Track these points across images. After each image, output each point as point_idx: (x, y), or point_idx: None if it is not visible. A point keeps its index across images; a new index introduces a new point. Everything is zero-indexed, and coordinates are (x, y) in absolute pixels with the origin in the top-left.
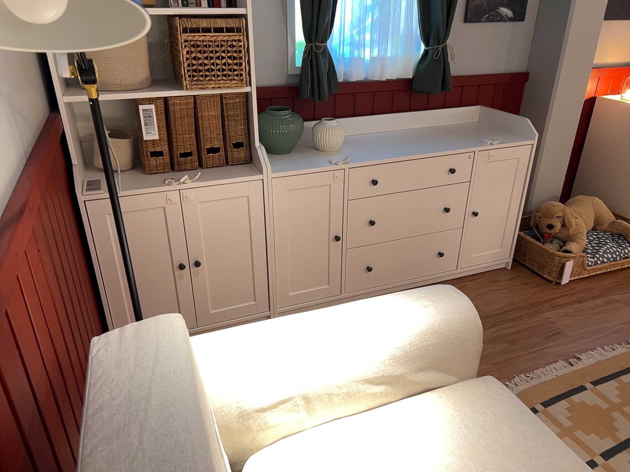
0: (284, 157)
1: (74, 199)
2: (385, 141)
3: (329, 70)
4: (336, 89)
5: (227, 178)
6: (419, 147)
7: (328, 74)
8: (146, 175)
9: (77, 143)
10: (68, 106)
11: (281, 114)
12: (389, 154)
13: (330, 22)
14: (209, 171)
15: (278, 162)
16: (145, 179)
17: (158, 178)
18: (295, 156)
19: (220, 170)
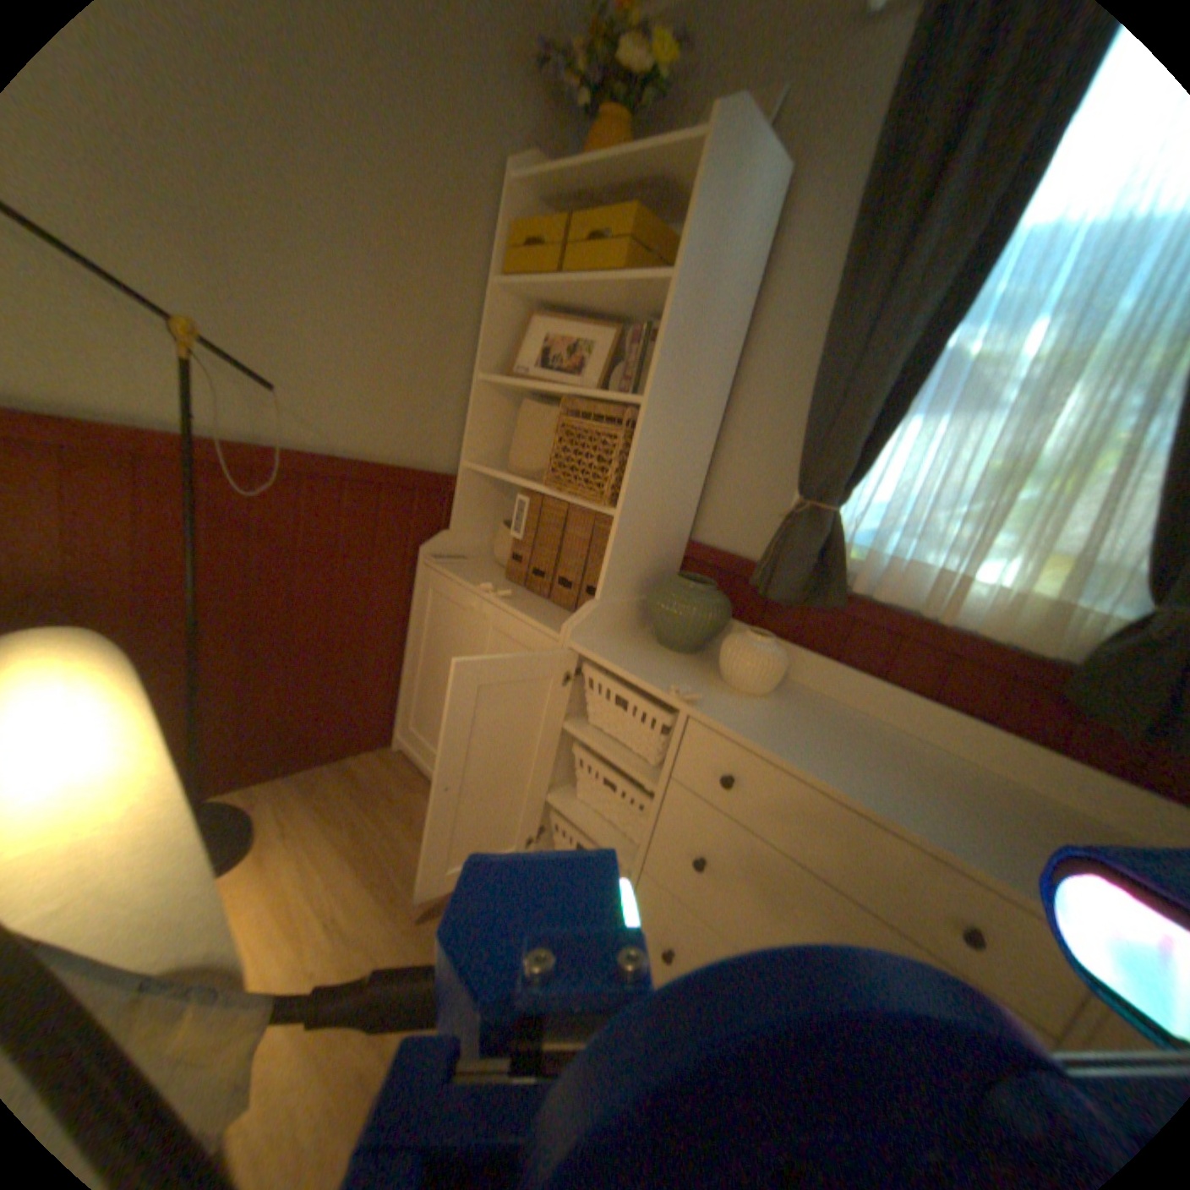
0: (657, 651)
1: (420, 555)
2: (887, 752)
3: (827, 557)
4: (844, 603)
5: (535, 617)
6: (935, 807)
7: (819, 562)
8: (506, 577)
9: (483, 517)
10: (489, 478)
11: (685, 584)
12: (813, 758)
13: (855, 467)
14: (549, 606)
15: (631, 646)
16: (493, 578)
17: (505, 583)
18: (673, 658)
19: (559, 612)
